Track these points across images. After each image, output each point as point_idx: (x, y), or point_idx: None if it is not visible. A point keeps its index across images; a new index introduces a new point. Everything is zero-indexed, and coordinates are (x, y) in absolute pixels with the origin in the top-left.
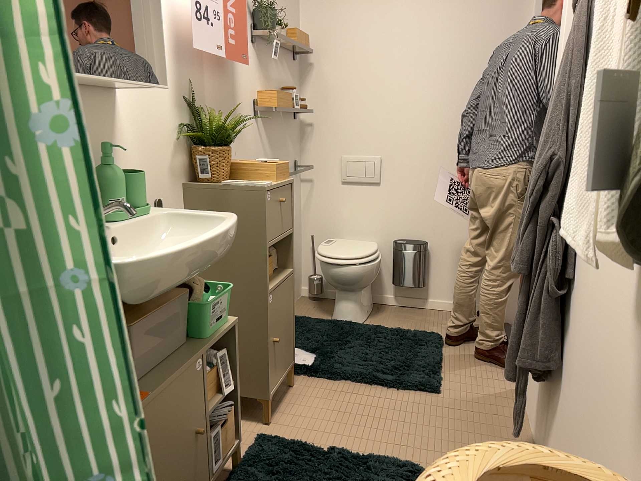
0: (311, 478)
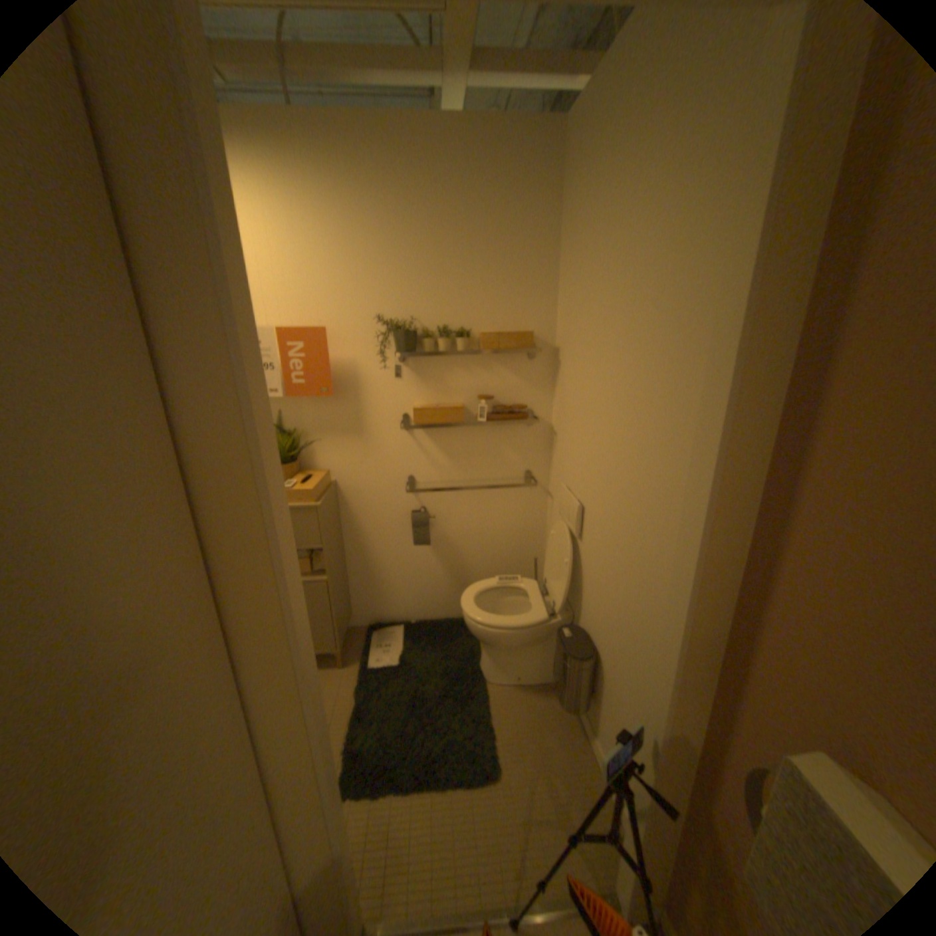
0: None
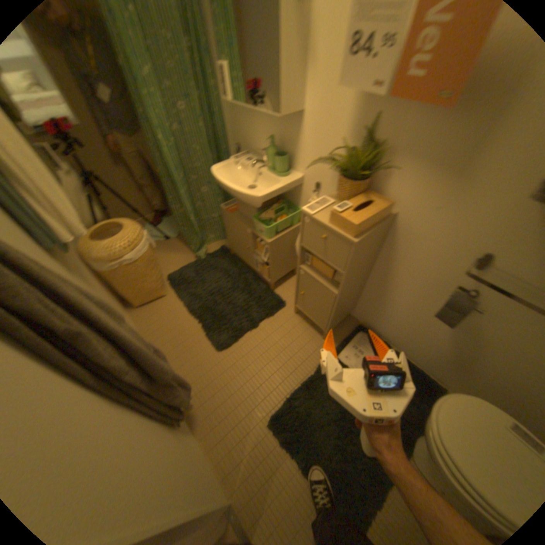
0: (247, 305)
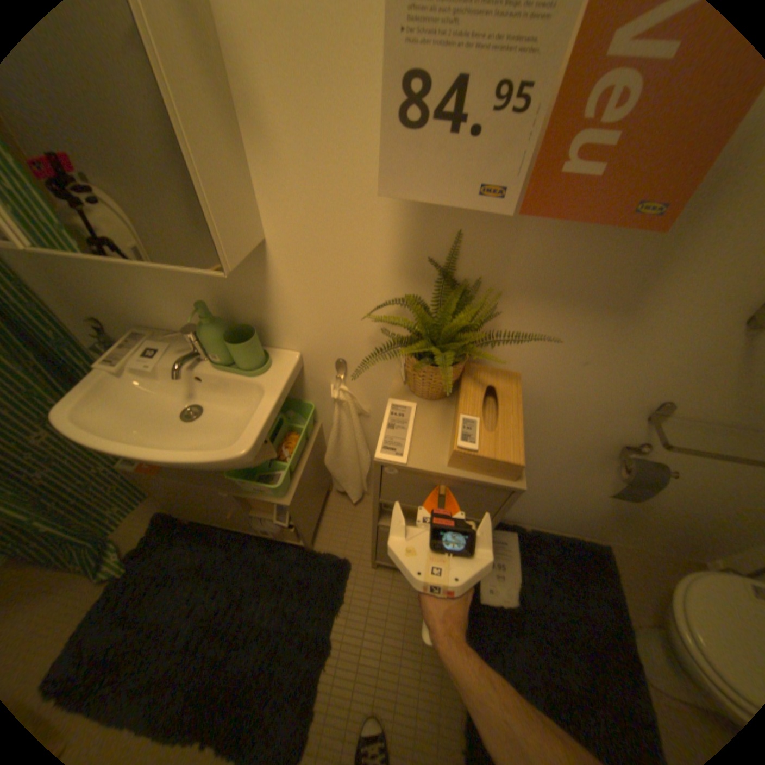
0: (282, 622)
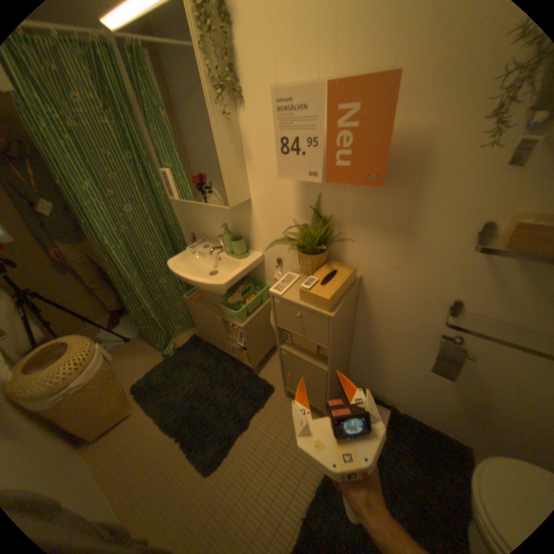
0: (229, 402)
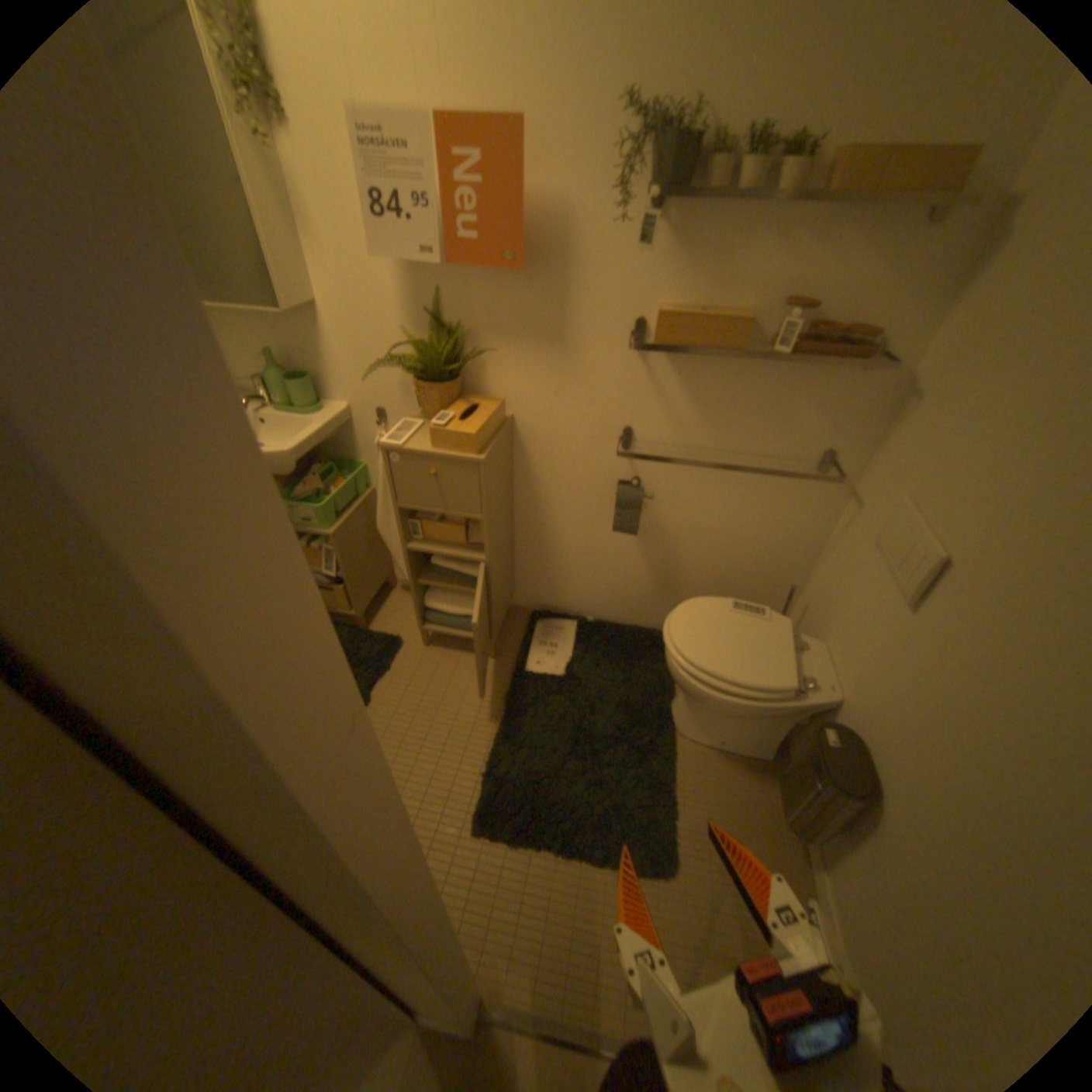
0: None
